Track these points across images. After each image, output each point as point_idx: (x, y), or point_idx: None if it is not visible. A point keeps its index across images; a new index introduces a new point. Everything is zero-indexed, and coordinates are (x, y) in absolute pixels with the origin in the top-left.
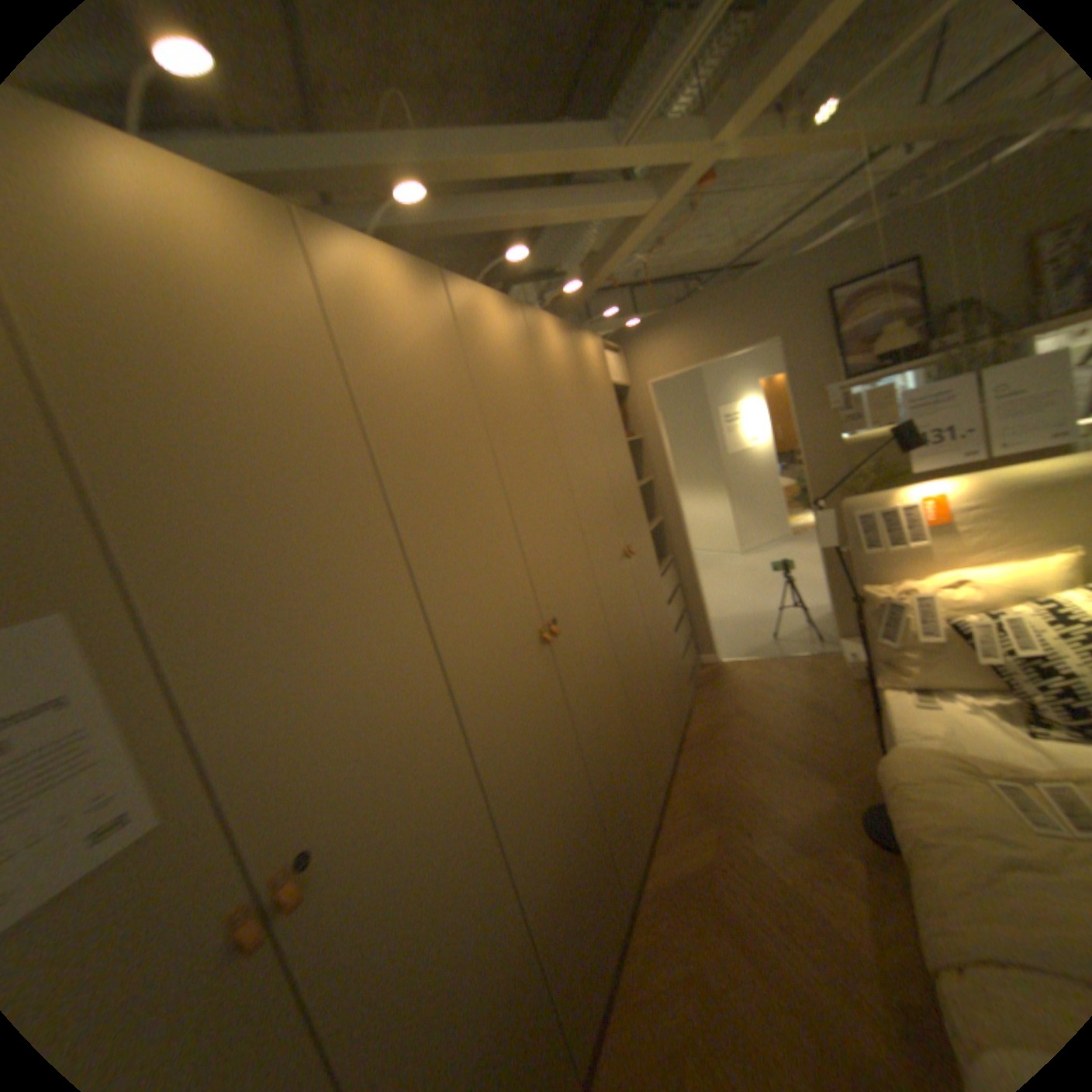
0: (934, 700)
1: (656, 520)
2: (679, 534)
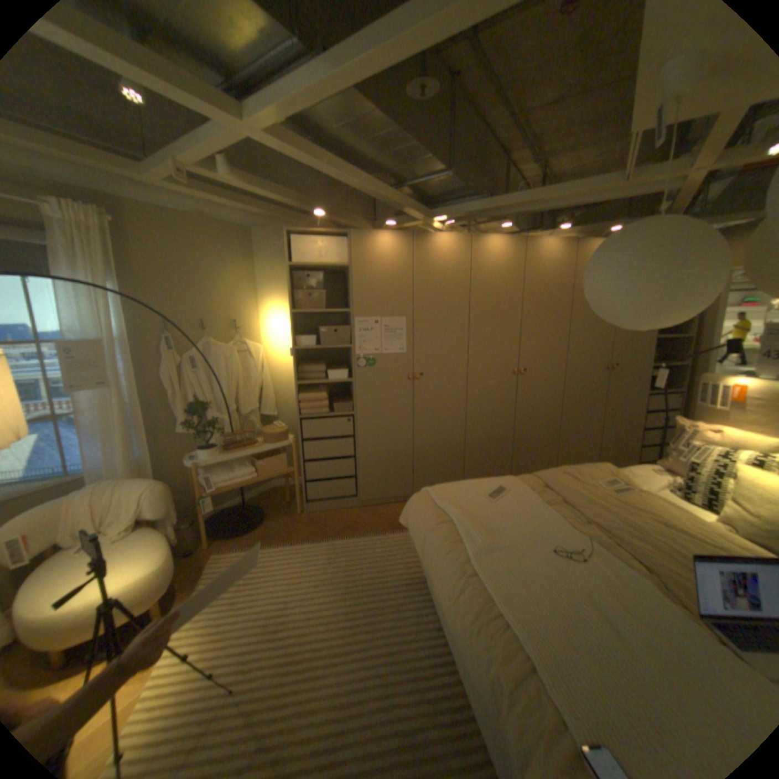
0: (667, 475)
1: (684, 363)
2: (702, 379)
